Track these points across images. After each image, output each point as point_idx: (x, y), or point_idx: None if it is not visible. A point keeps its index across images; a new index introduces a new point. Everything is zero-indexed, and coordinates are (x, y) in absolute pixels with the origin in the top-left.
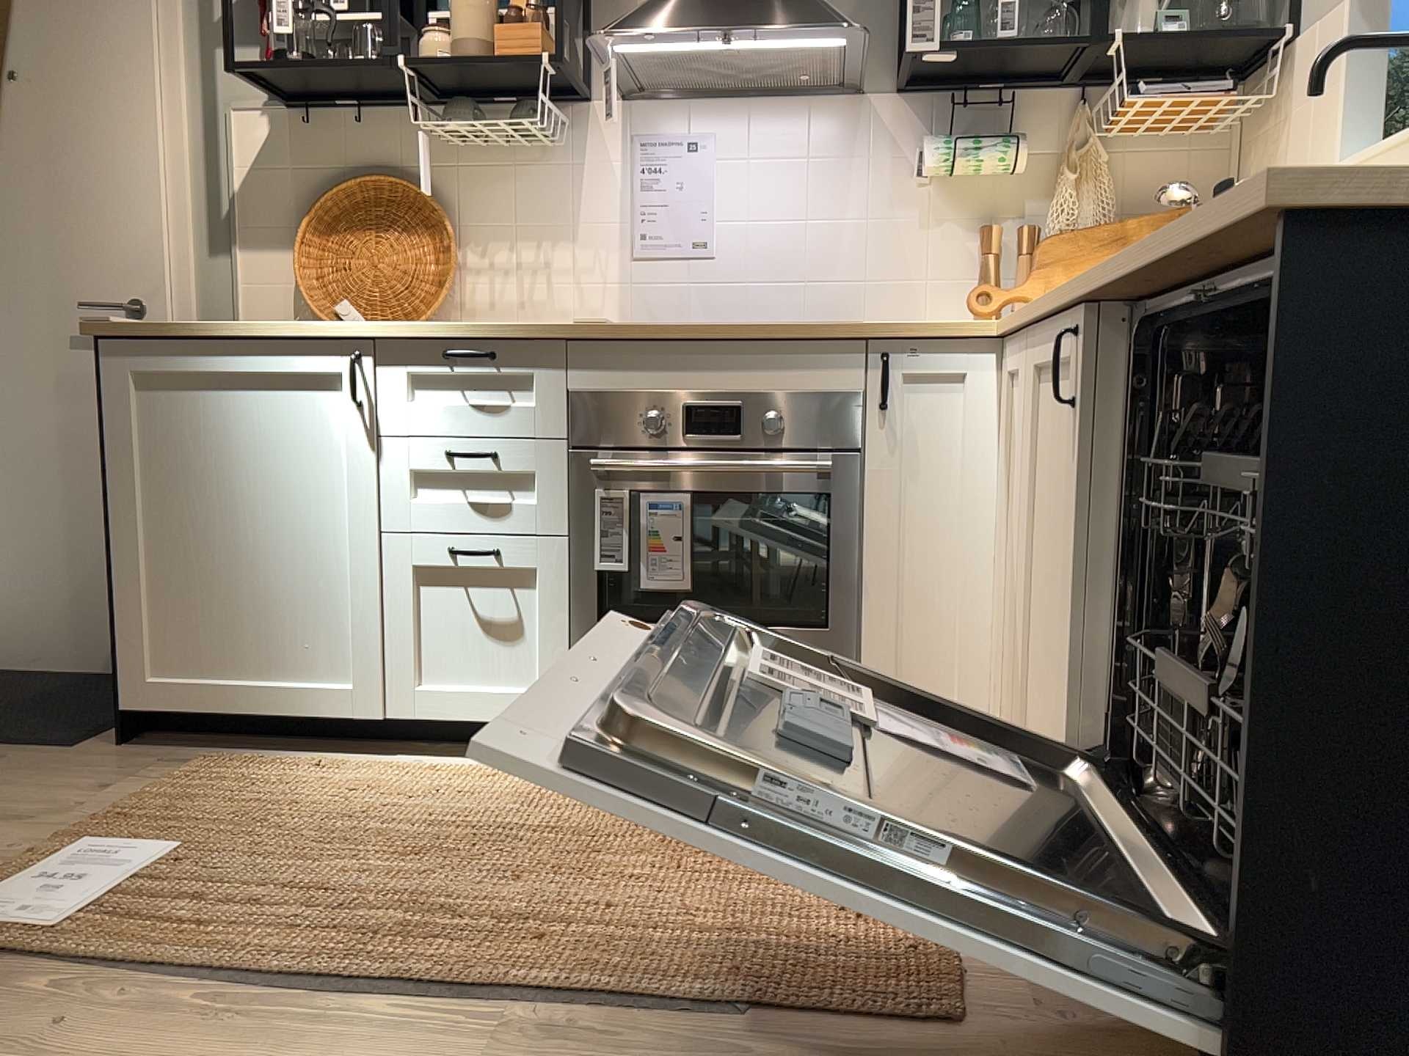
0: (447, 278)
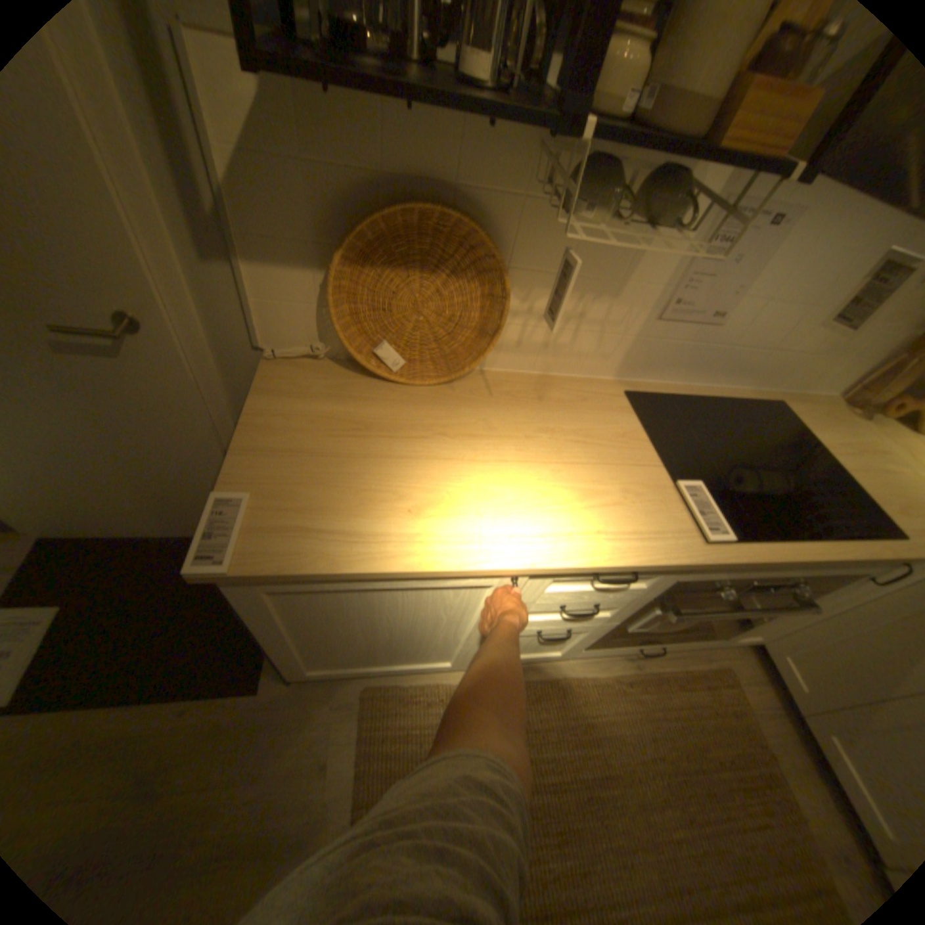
0: (495, 331)
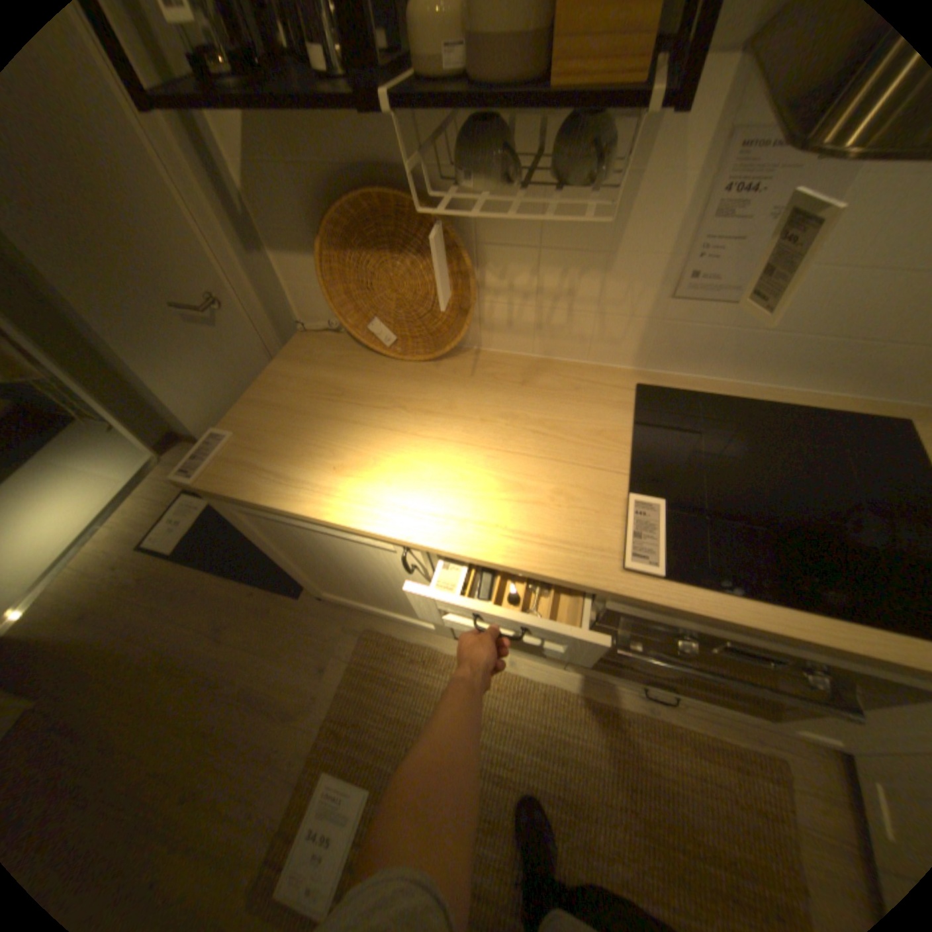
0: (469, 309)
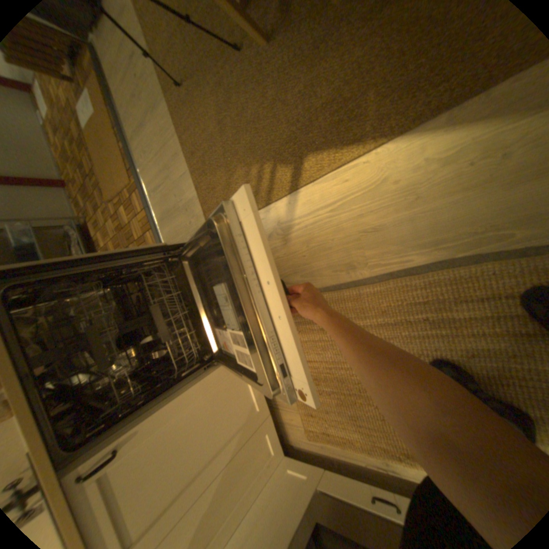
0: None
